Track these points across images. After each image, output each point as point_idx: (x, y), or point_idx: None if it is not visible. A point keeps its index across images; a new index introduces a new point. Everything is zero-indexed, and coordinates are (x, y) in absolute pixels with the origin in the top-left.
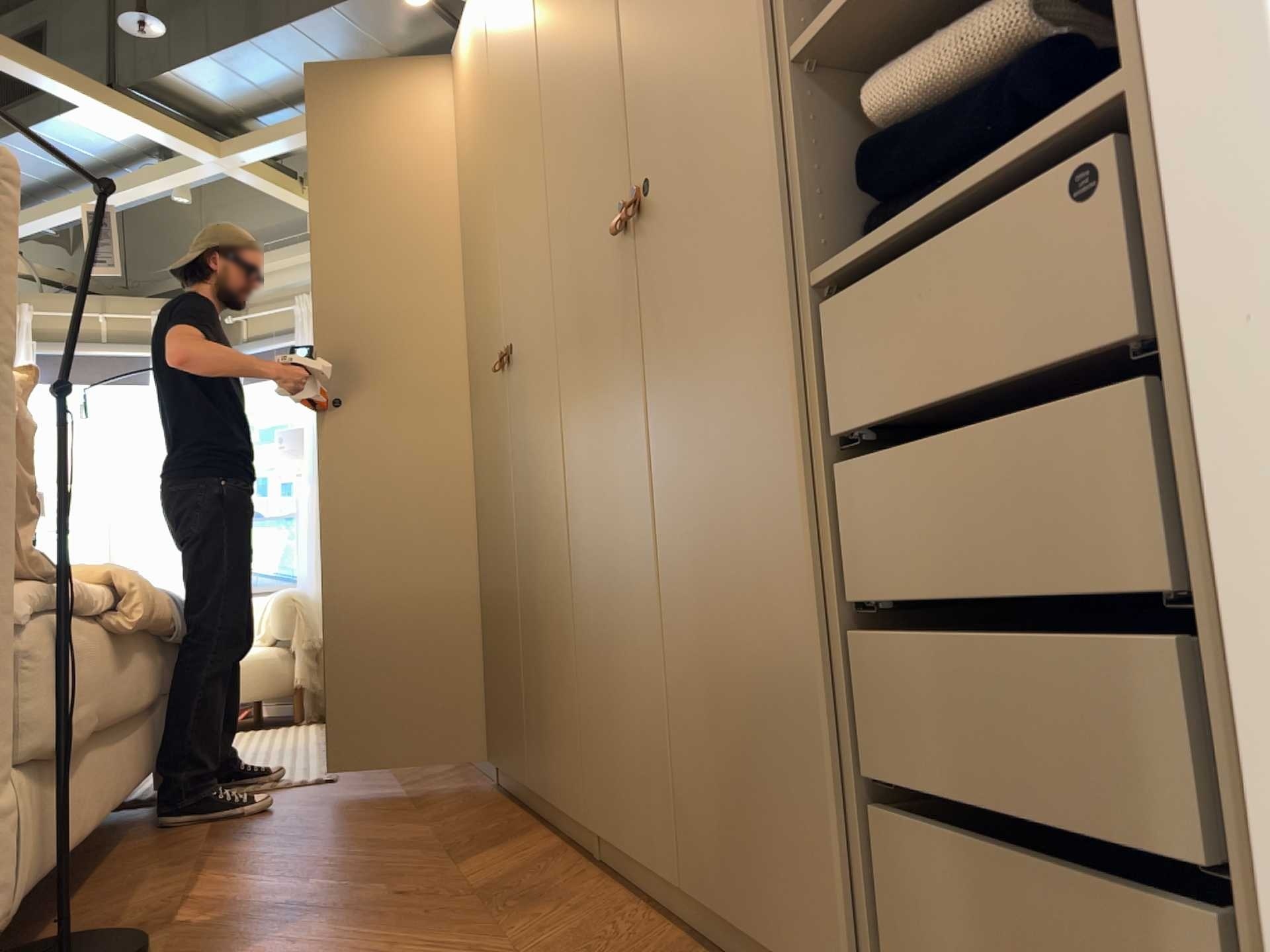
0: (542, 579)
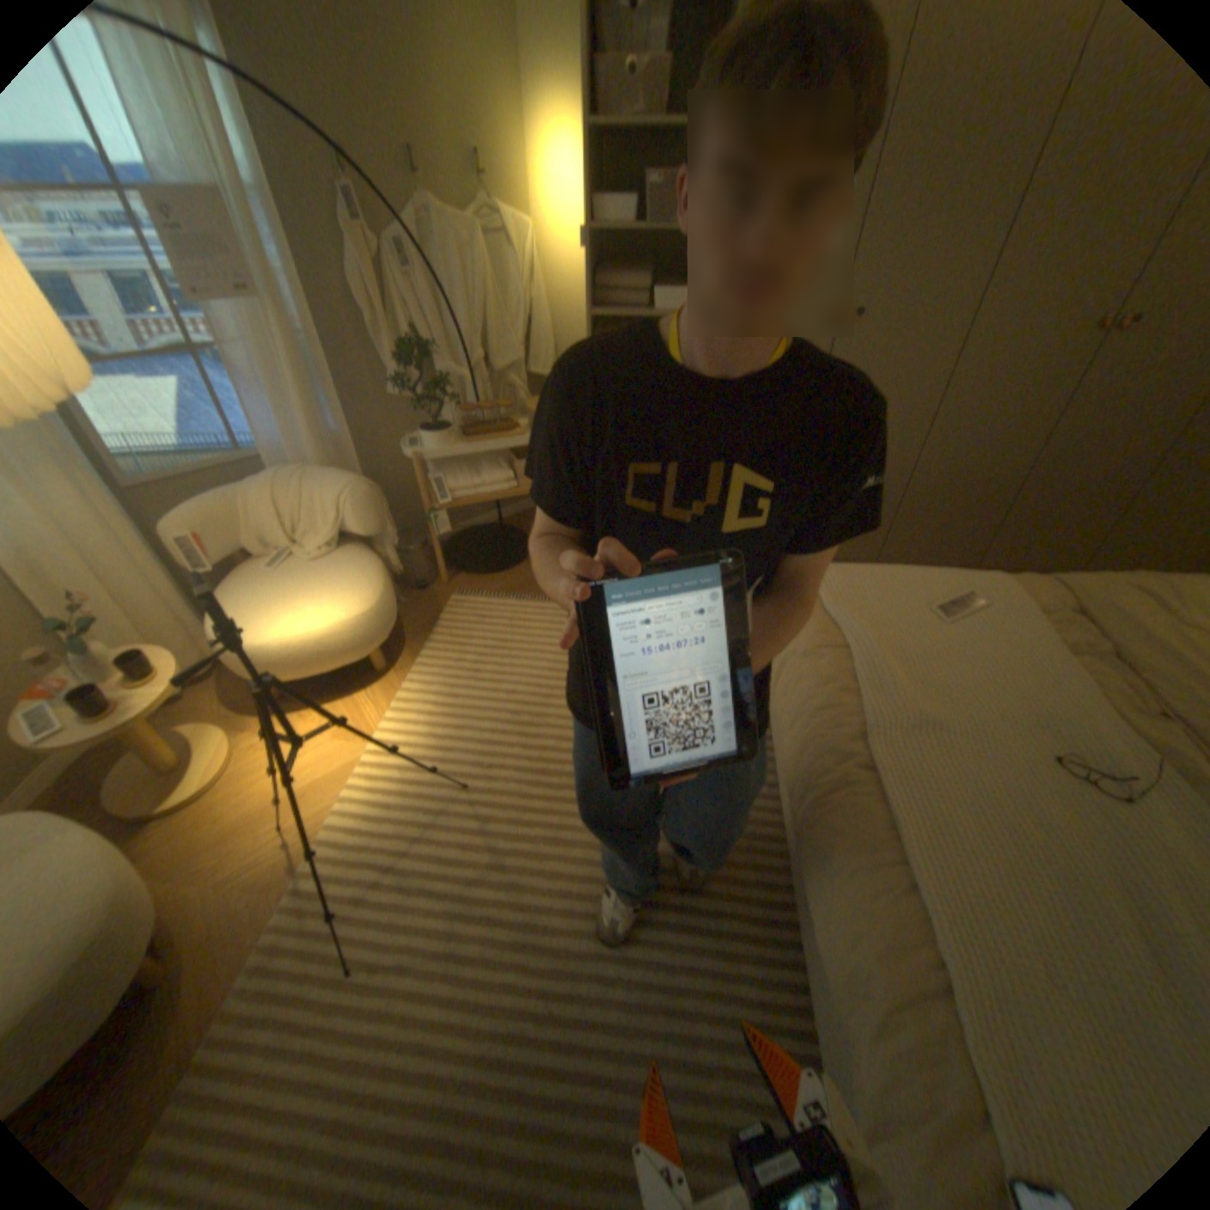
0: (1079, 478)
